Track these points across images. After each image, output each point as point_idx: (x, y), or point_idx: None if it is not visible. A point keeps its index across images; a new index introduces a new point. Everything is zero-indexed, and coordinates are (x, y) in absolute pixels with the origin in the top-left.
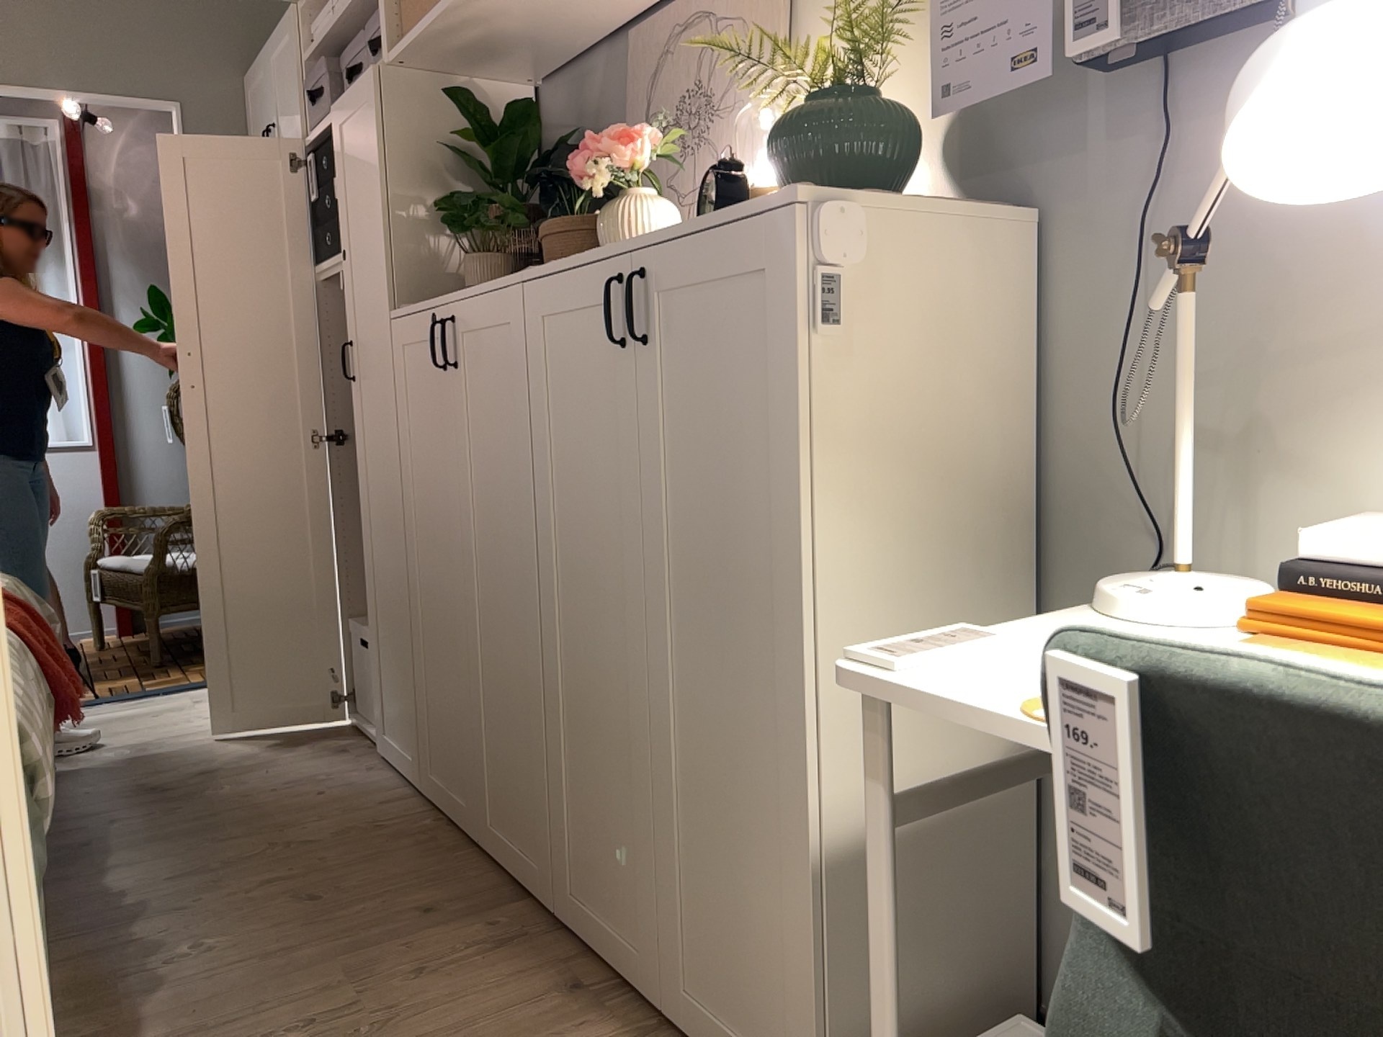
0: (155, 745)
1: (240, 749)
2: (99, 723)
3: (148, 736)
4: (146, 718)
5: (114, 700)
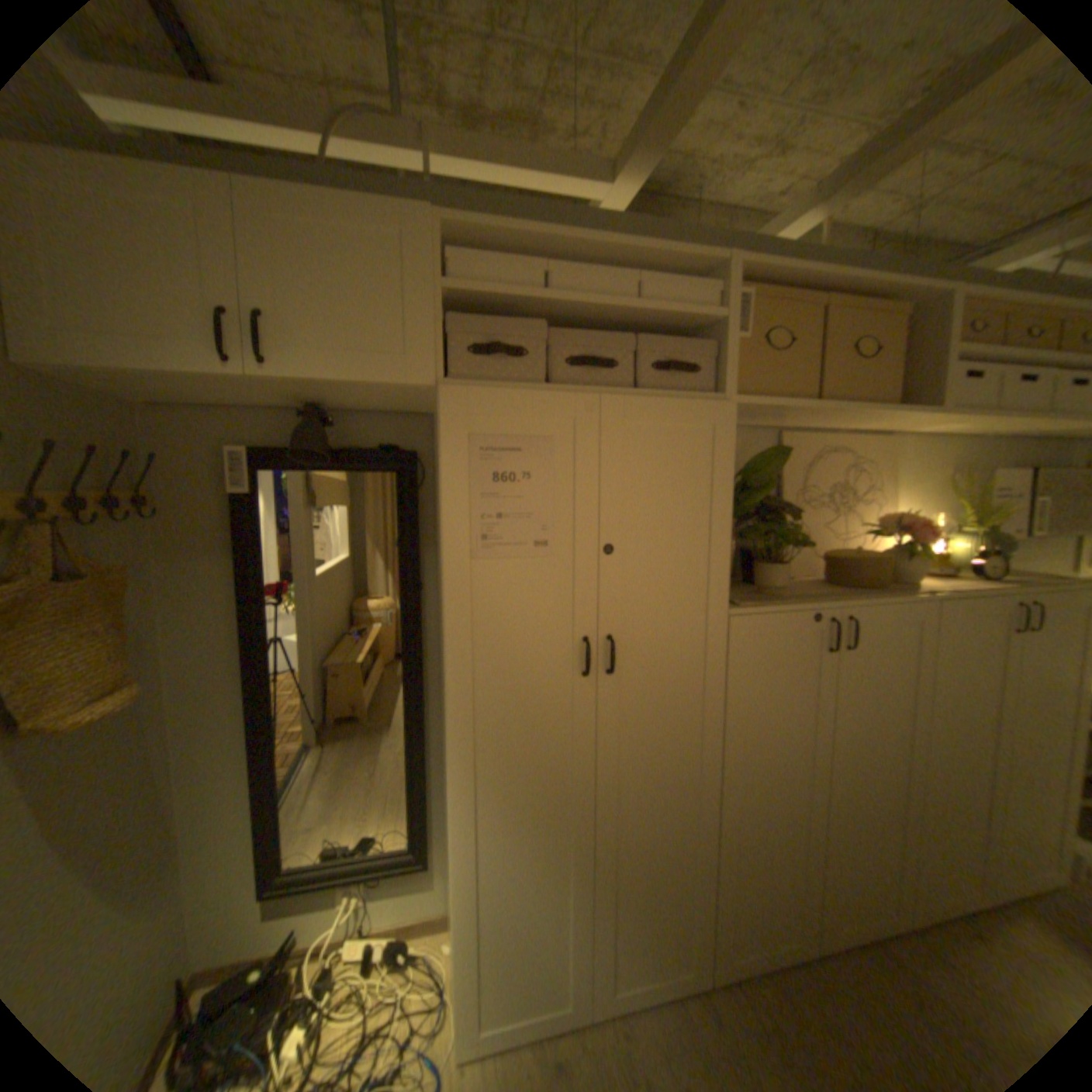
0: None
1: None
2: None
3: None
4: None
5: None
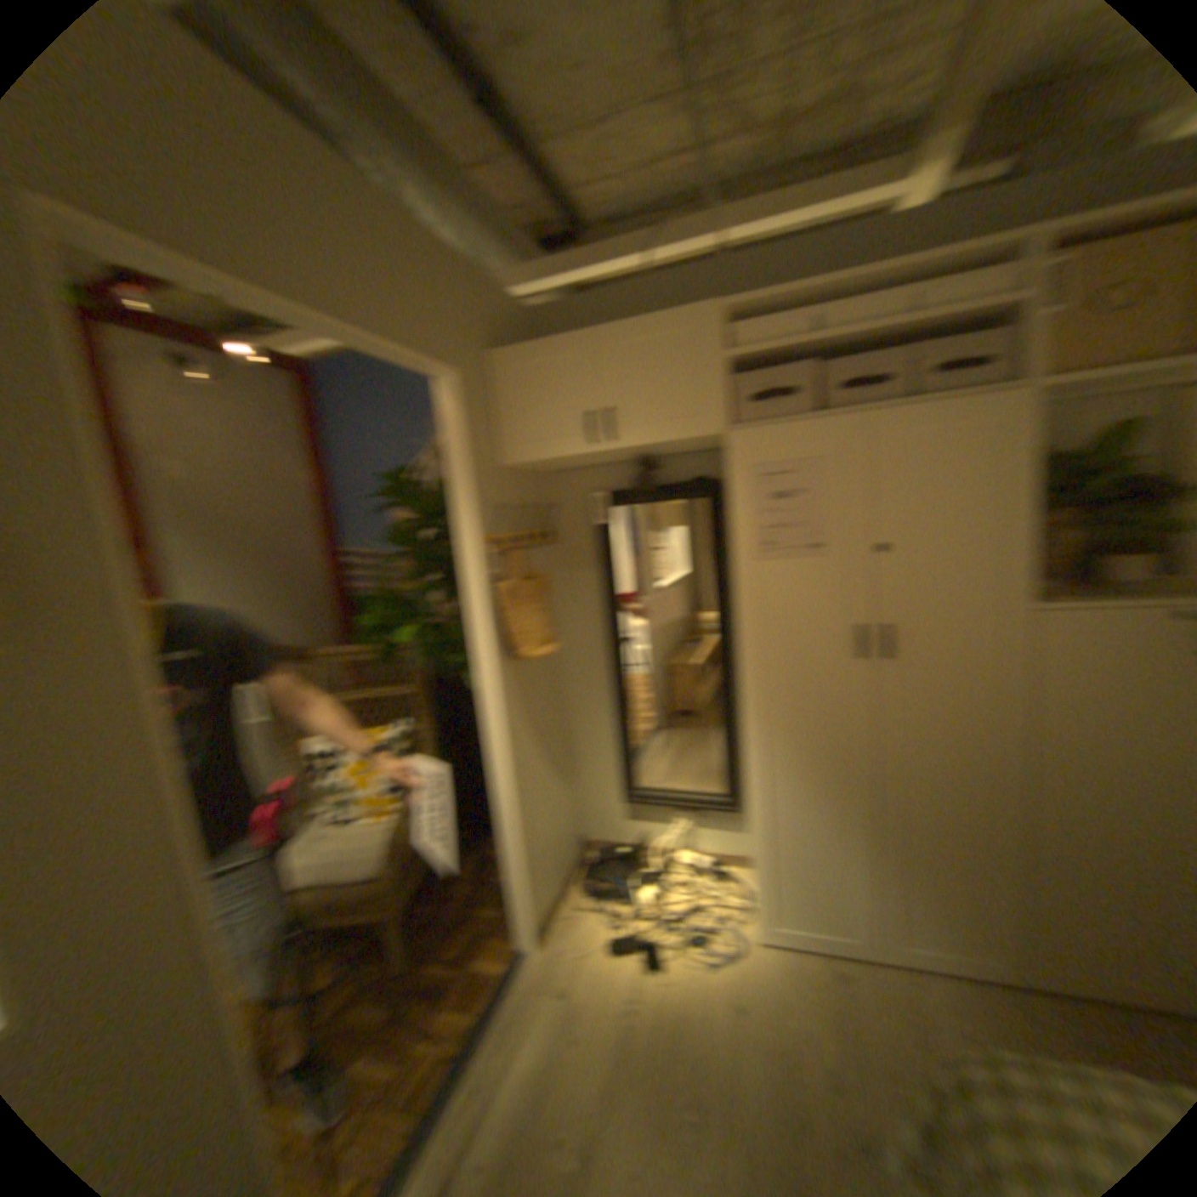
0: (694, 1087)
1: (779, 1036)
2: (548, 1101)
3: (654, 1082)
4: (575, 1054)
5: (474, 1053)
